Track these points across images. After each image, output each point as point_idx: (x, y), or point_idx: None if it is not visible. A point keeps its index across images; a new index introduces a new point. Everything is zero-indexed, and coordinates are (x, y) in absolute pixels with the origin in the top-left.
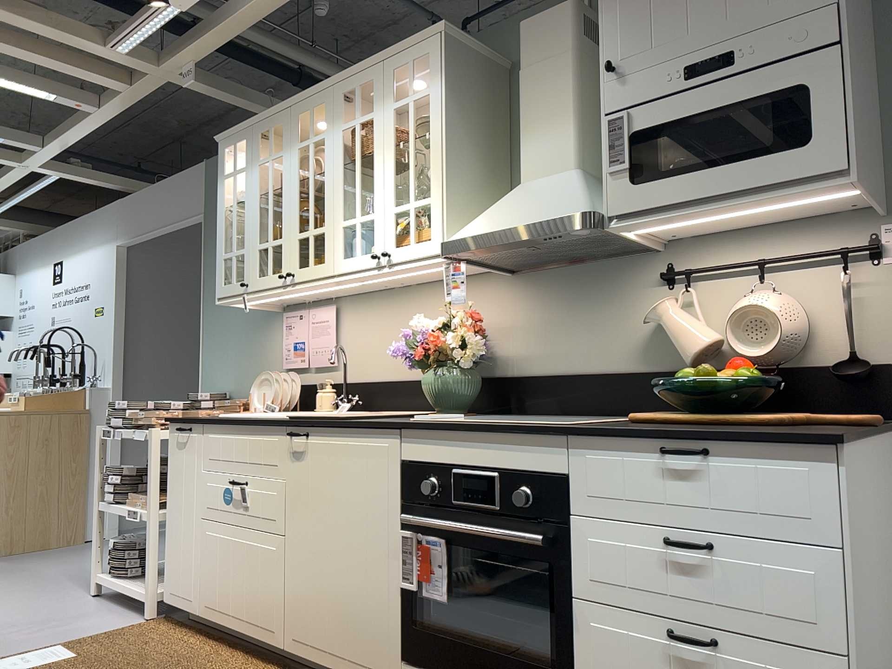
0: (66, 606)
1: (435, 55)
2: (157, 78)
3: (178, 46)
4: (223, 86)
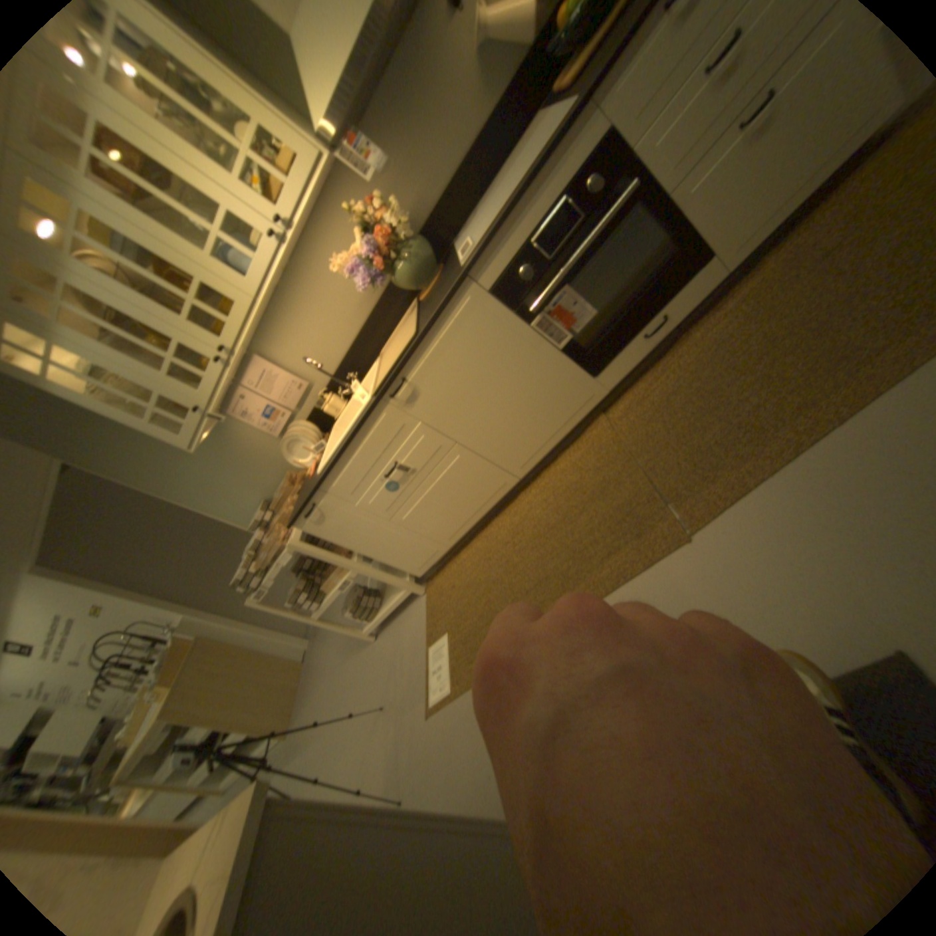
0: (381, 655)
1: None
2: None
3: None
4: None
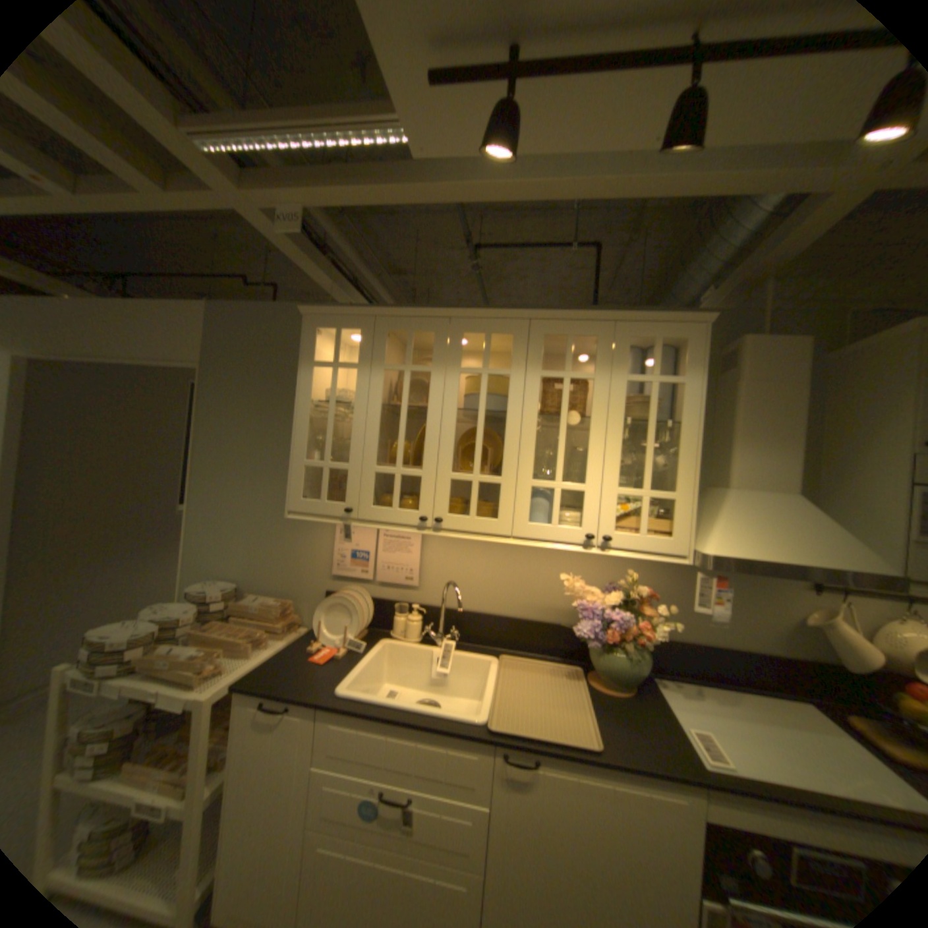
0: None
1: (701, 344)
2: (223, 196)
3: (284, 169)
4: (296, 236)
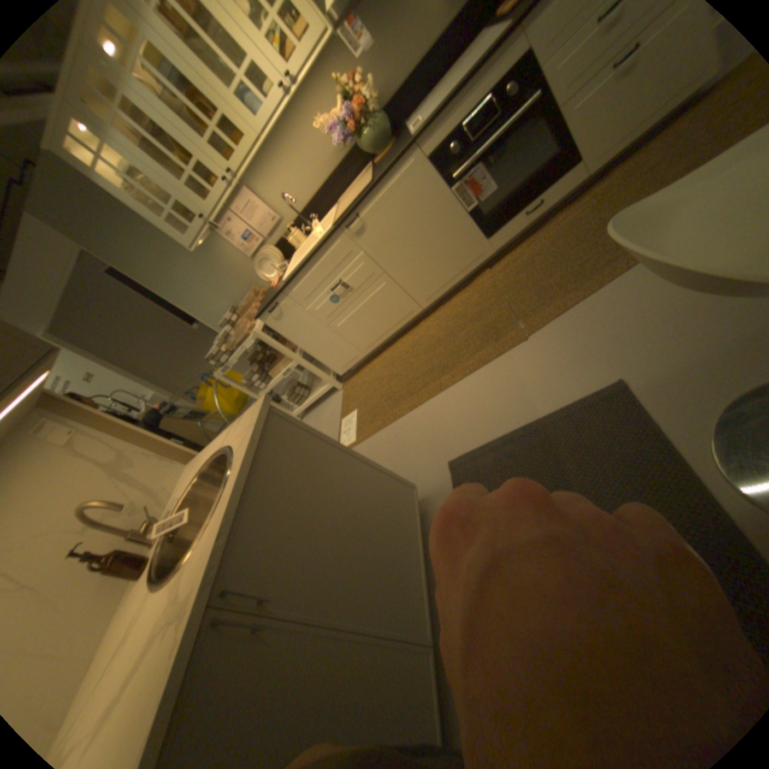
0: None
1: None
2: None
3: None
4: None
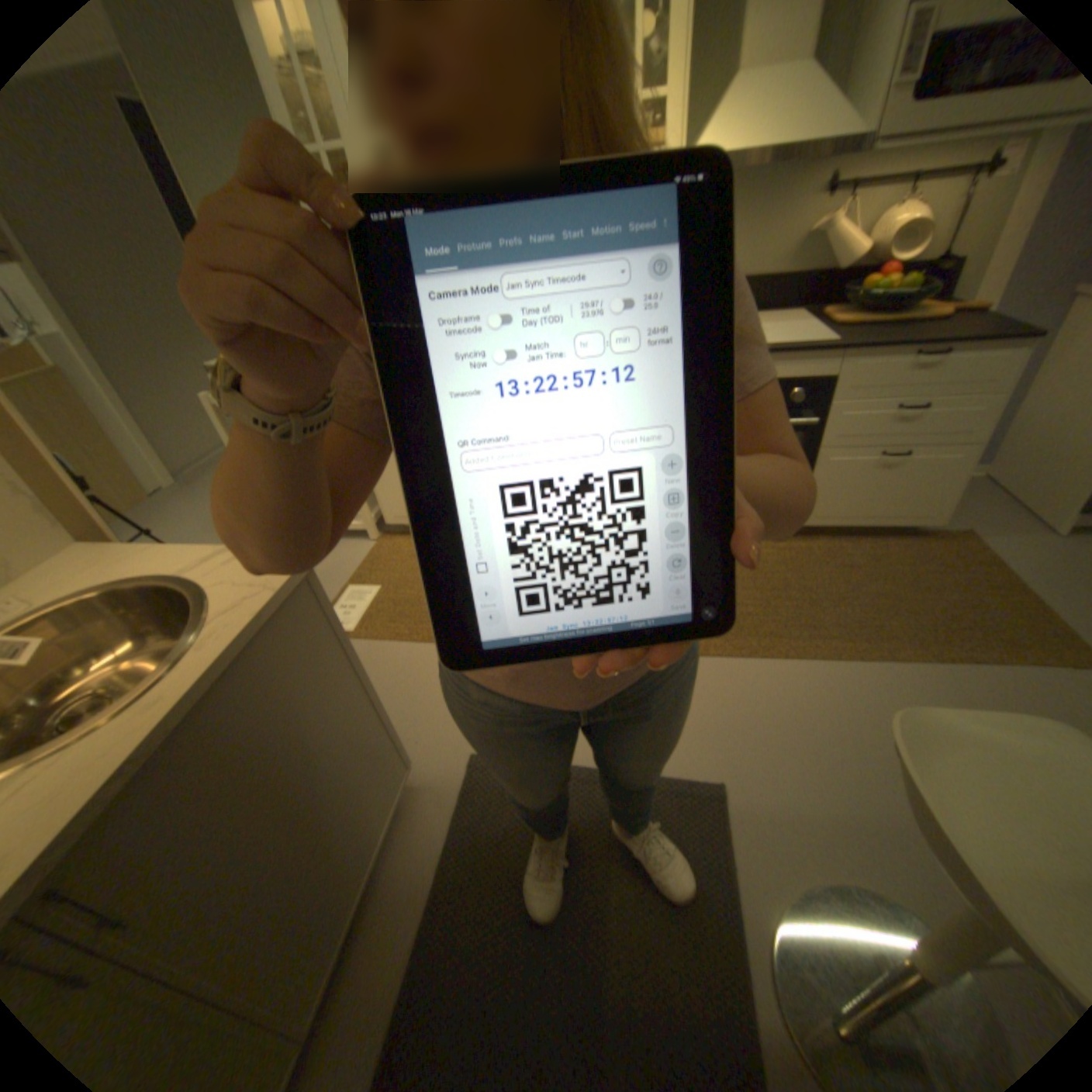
0: None
1: None
2: None
3: None
4: None
